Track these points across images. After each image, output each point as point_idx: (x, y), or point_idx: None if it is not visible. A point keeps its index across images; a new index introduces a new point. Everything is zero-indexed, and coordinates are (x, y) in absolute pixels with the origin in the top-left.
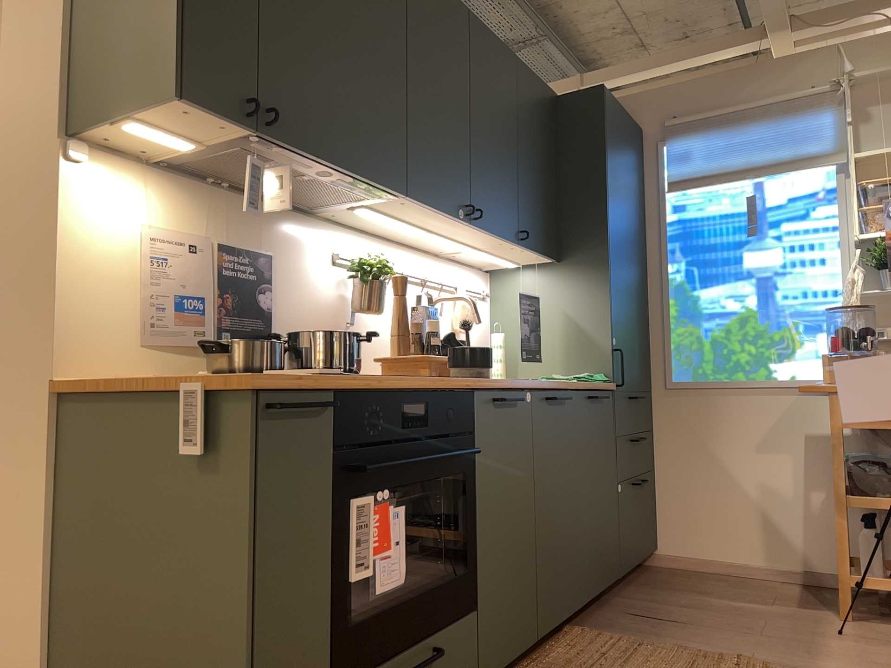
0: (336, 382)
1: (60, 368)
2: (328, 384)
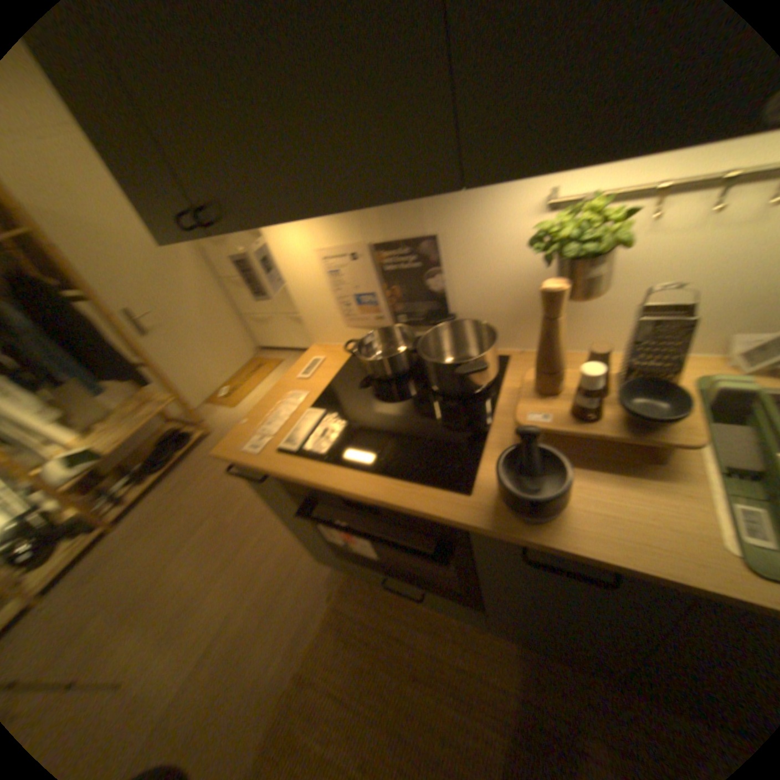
0: (262, 470)
1: (315, 338)
2: (269, 465)
